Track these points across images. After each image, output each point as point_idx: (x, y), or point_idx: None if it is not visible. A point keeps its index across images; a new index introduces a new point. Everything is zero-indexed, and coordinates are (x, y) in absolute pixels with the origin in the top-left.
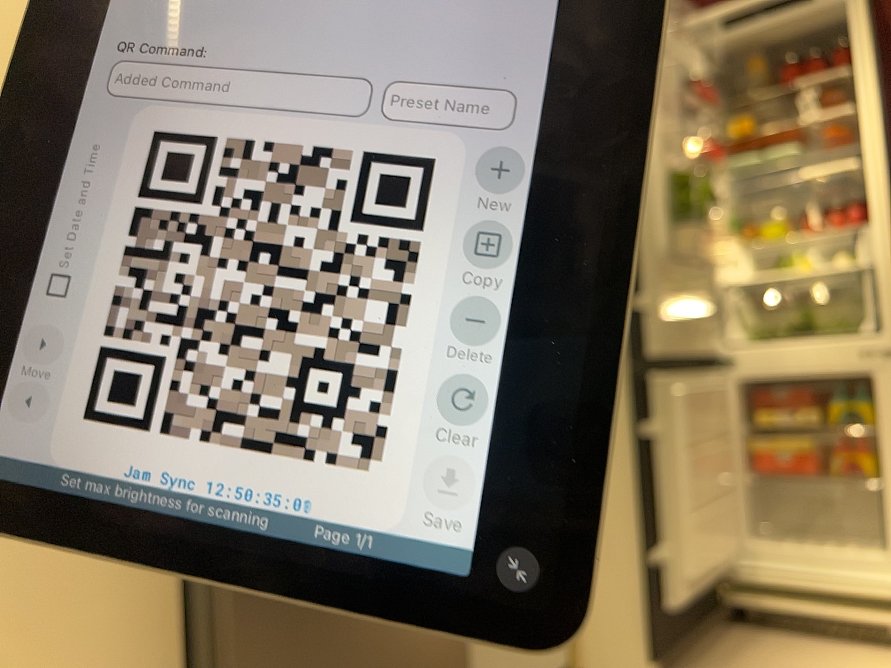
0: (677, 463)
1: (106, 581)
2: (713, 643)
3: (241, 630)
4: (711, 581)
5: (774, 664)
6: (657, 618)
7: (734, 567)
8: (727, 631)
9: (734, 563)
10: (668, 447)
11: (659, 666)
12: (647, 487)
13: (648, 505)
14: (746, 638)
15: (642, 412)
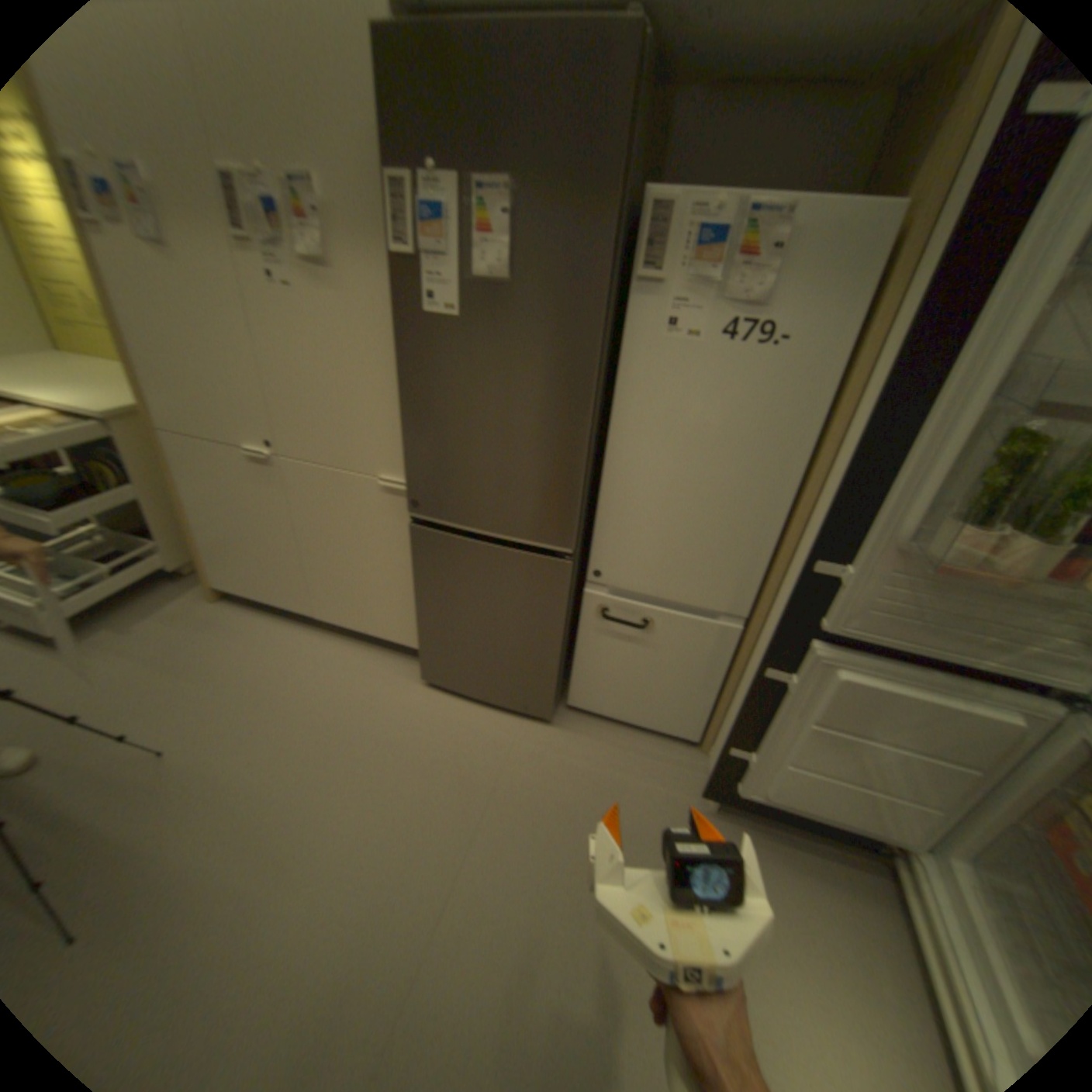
0: (802, 721)
1: (396, 548)
2: (834, 853)
3: (420, 594)
4: (819, 817)
5: (821, 910)
6: (719, 779)
7: (898, 844)
8: (871, 866)
9: (900, 843)
10: (791, 703)
11: (713, 799)
12: (753, 709)
13: (747, 720)
14: (868, 885)
15: (776, 659)
